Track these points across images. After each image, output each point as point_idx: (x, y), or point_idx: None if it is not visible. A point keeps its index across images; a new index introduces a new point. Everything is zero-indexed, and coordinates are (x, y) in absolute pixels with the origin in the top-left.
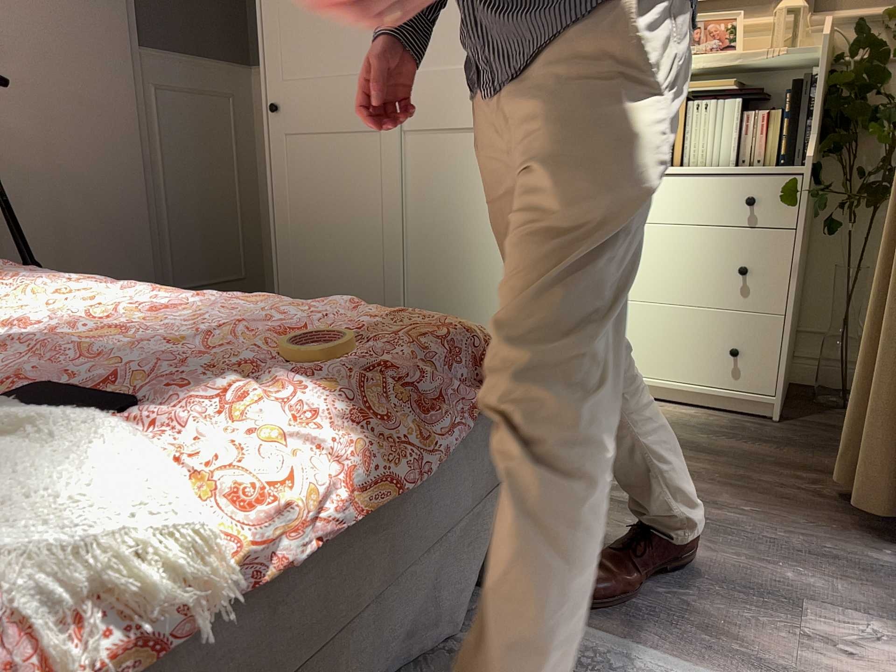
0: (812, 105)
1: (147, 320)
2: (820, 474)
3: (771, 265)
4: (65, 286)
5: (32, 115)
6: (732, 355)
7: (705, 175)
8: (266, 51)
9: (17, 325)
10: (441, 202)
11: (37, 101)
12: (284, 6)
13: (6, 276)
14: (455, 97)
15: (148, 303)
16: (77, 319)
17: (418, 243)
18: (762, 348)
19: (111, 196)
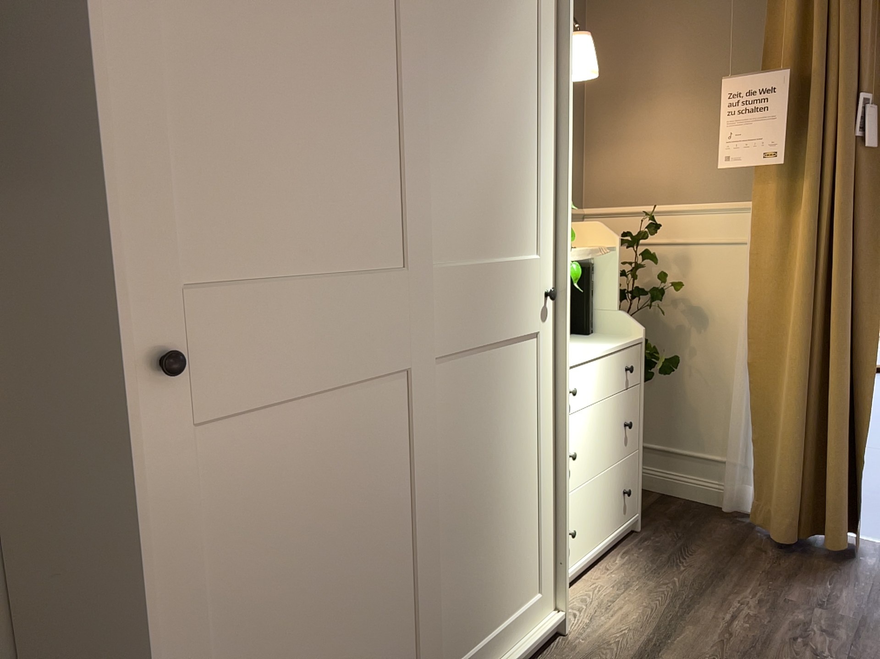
0: (594, 287)
1: None
2: (740, 545)
3: (635, 414)
4: None
5: None
6: (630, 495)
7: (612, 354)
8: (123, 198)
9: None
10: (471, 455)
11: None
12: (185, 88)
13: None
14: (486, 301)
15: None
16: None
17: (444, 532)
18: (633, 480)
19: None
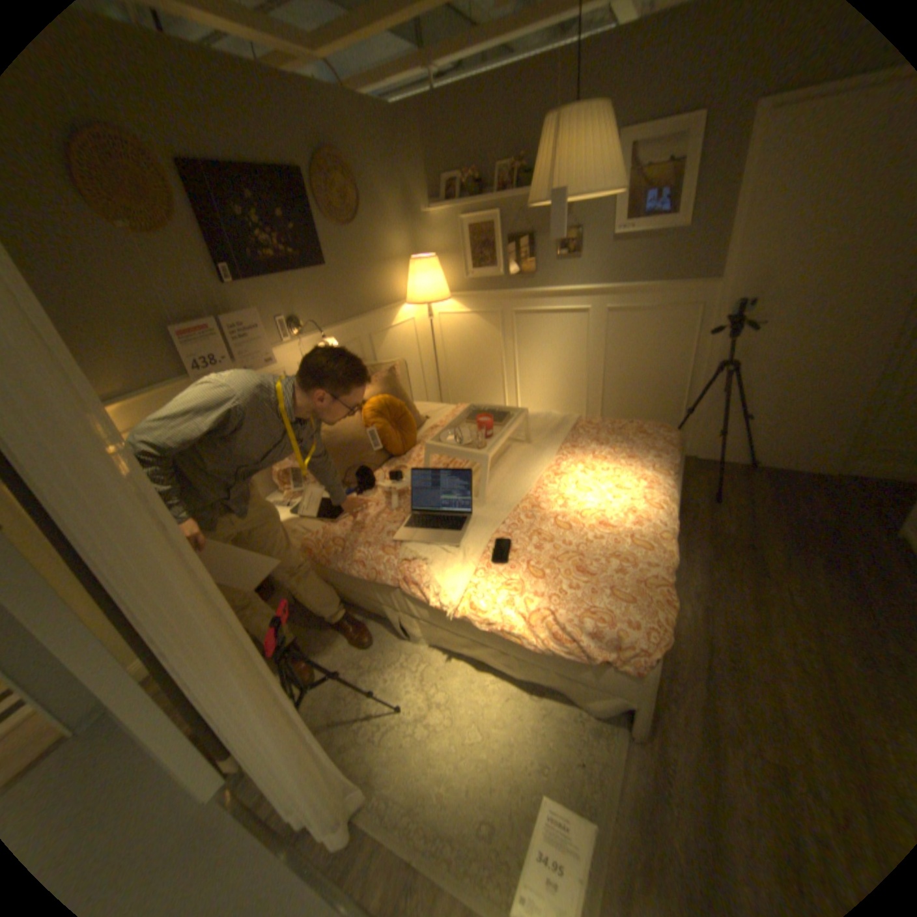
0: None
1: (591, 527)
2: None
3: None
4: (641, 478)
5: (795, 329)
6: None
7: None
8: None
9: (568, 503)
10: None
11: (803, 320)
12: None
13: (651, 453)
14: None
15: (630, 511)
16: (594, 507)
17: None
18: None
19: (838, 380)
